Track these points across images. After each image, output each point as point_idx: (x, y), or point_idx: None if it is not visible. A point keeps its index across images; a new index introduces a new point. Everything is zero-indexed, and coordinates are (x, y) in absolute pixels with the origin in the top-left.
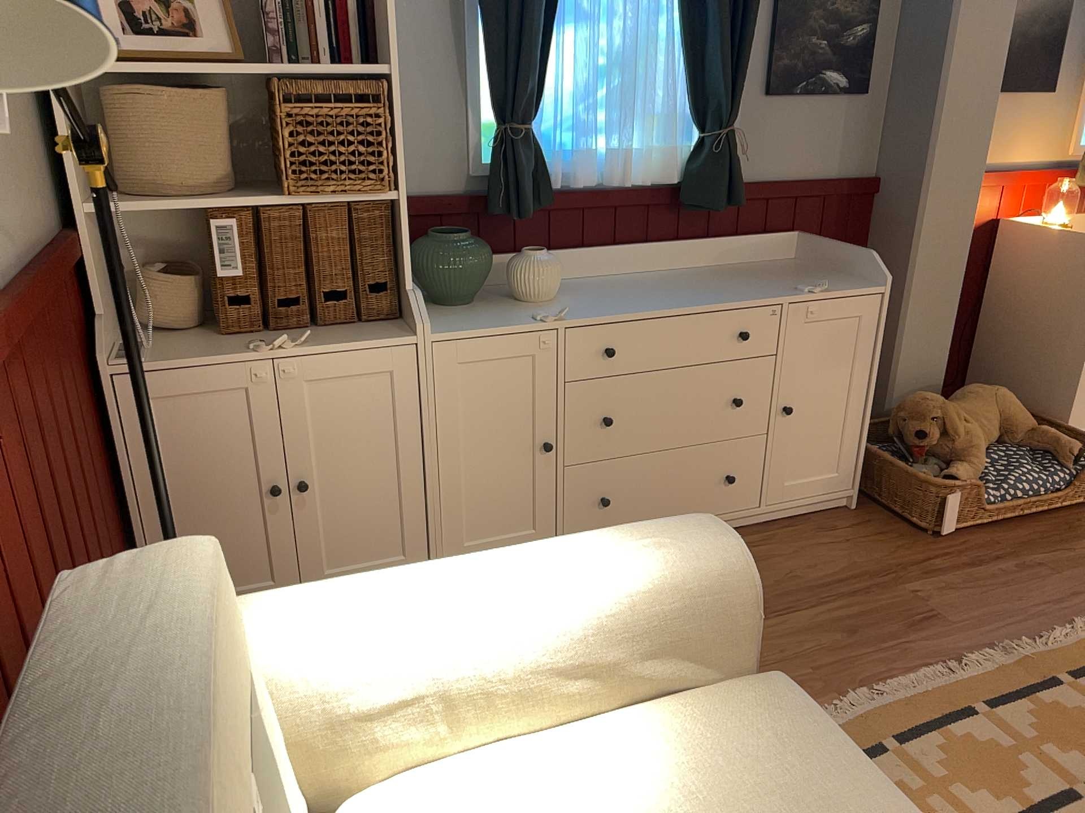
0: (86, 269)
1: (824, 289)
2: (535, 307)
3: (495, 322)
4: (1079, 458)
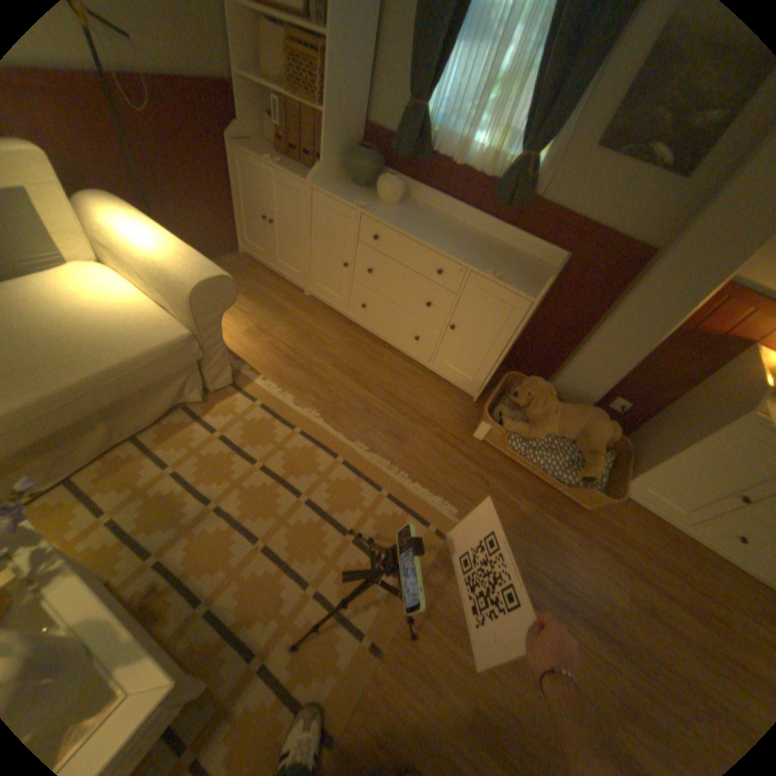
0: (235, 99)
1: (502, 279)
2: (374, 203)
3: (342, 196)
4: (587, 481)
